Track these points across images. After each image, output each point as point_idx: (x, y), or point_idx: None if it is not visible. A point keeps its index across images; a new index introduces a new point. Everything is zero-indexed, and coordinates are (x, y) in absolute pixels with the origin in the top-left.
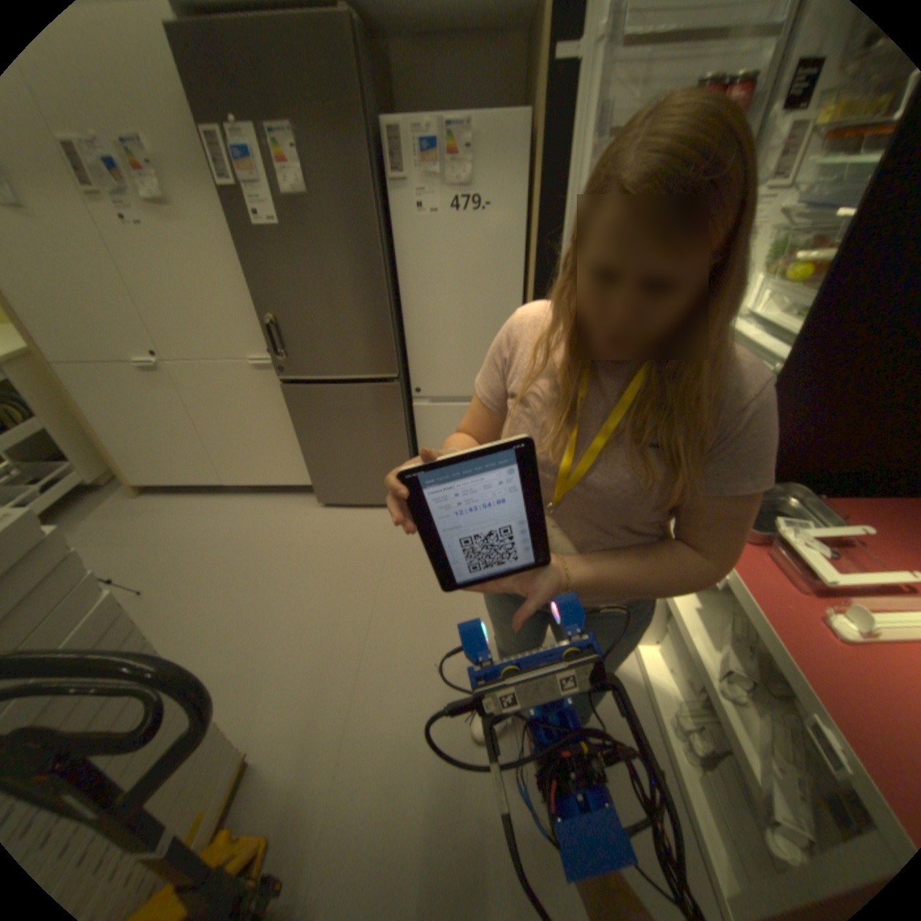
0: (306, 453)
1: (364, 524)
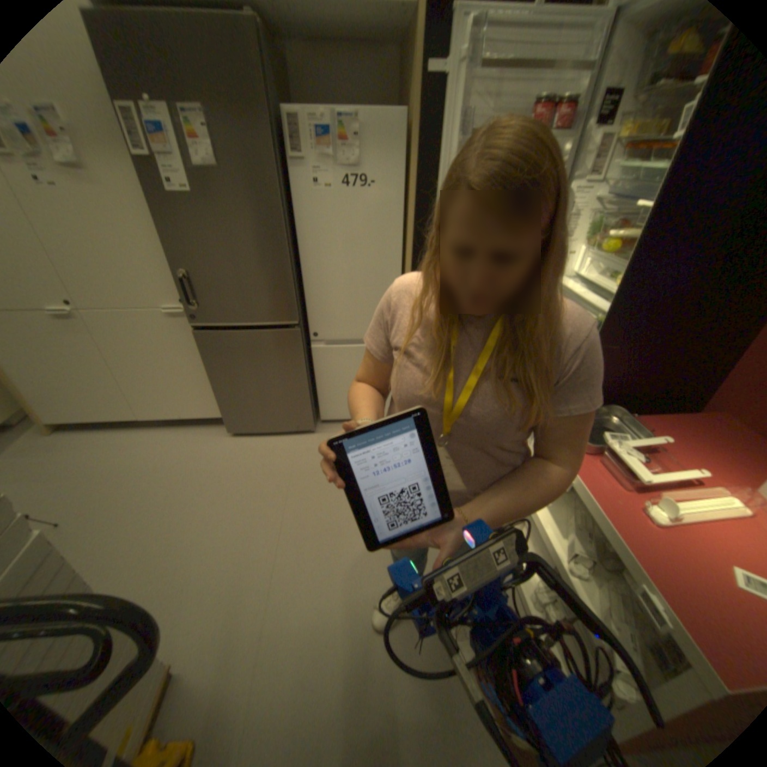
0: (217, 390)
1: (270, 450)
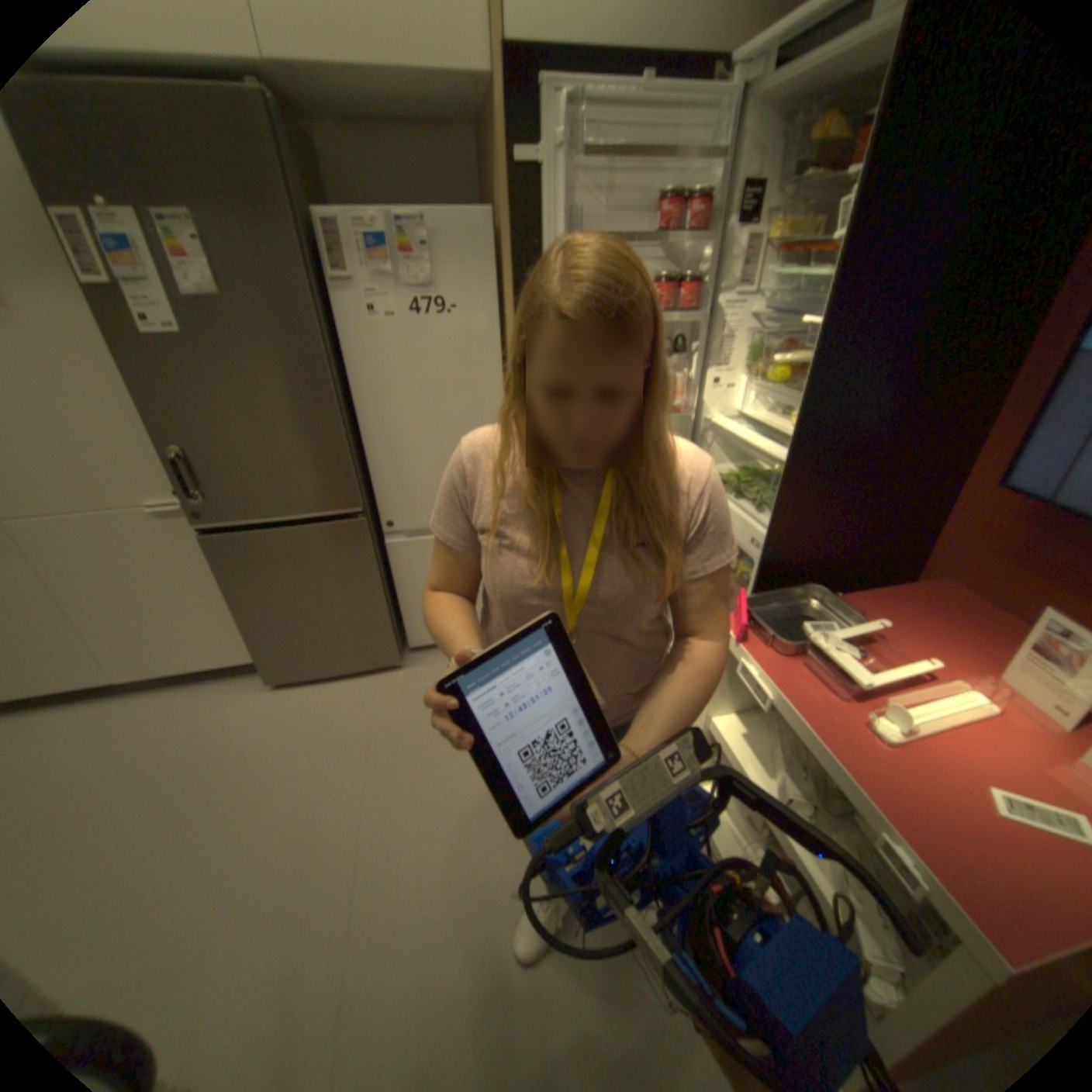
0: (242, 622)
1: (334, 704)
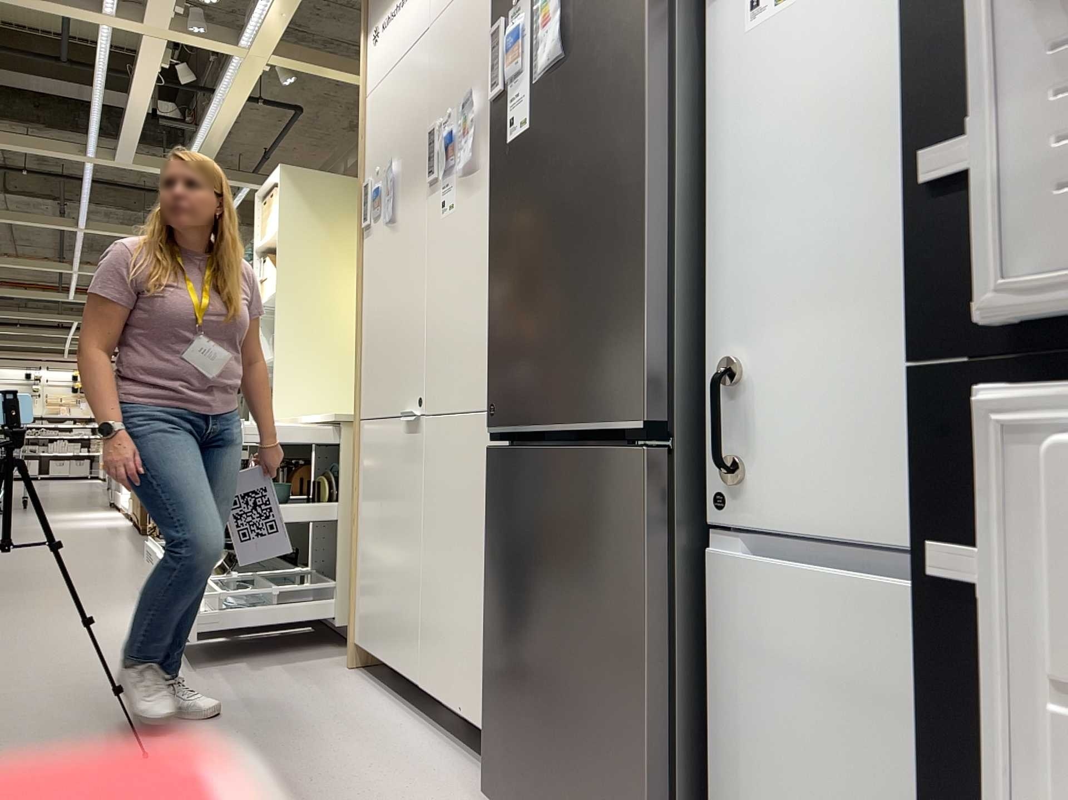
0: (490, 631)
1: None
